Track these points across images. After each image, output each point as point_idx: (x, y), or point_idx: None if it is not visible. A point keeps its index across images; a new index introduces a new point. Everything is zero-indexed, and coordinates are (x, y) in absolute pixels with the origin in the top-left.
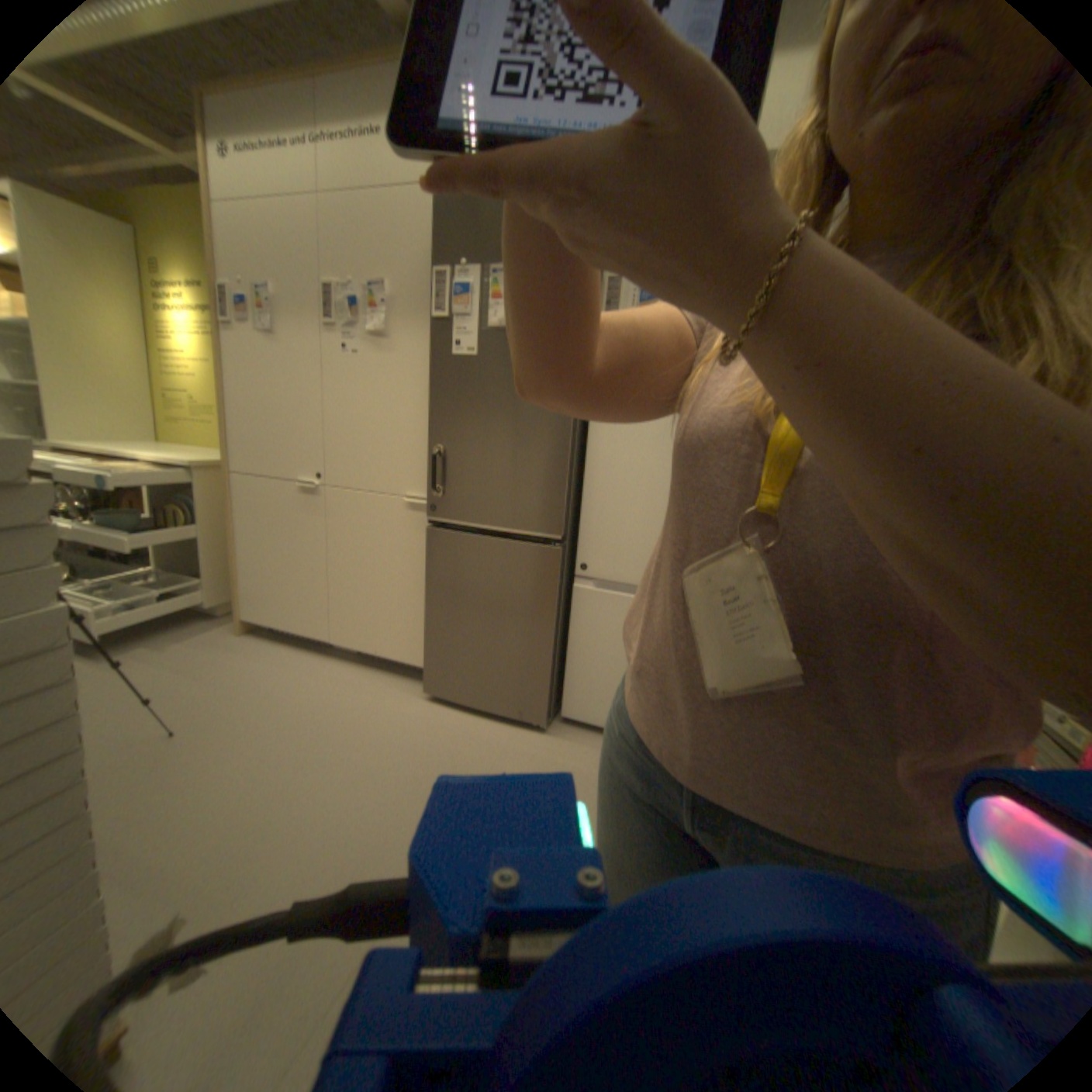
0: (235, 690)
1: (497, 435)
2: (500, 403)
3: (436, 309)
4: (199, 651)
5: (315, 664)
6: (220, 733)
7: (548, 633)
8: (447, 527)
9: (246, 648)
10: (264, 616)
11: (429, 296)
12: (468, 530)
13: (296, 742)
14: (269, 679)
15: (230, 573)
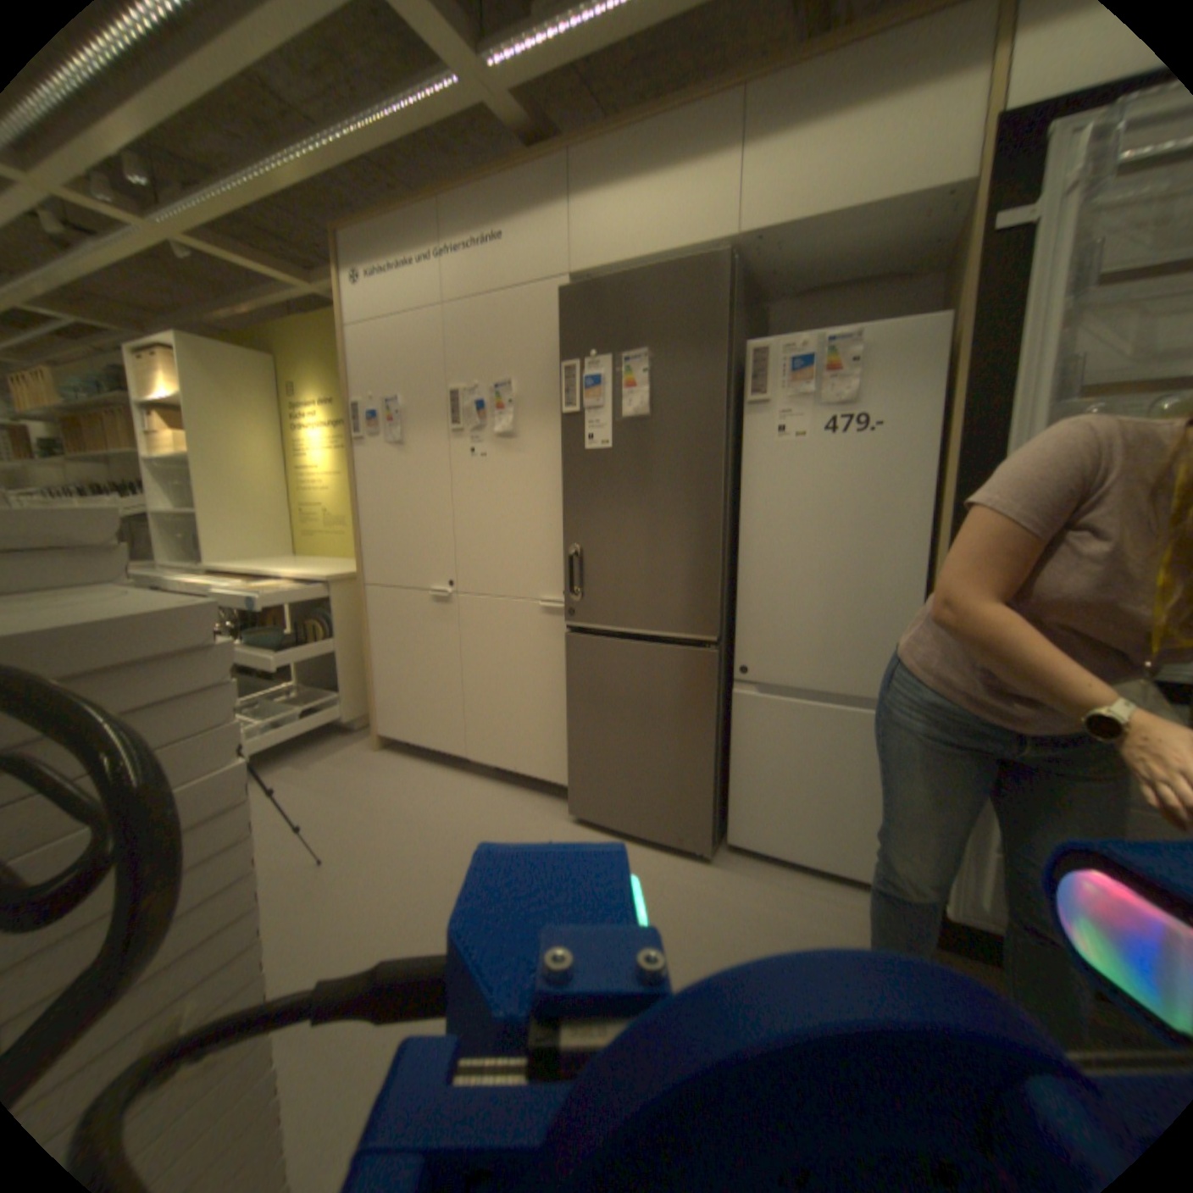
0: (377, 811)
1: (638, 530)
2: (640, 495)
3: (565, 403)
4: (340, 768)
5: (453, 781)
6: (366, 860)
7: (708, 748)
8: (587, 631)
9: (384, 764)
10: (400, 729)
11: (557, 390)
12: (610, 633)
13: (441, 872)
14: (409, 798)
15: (367, 685)
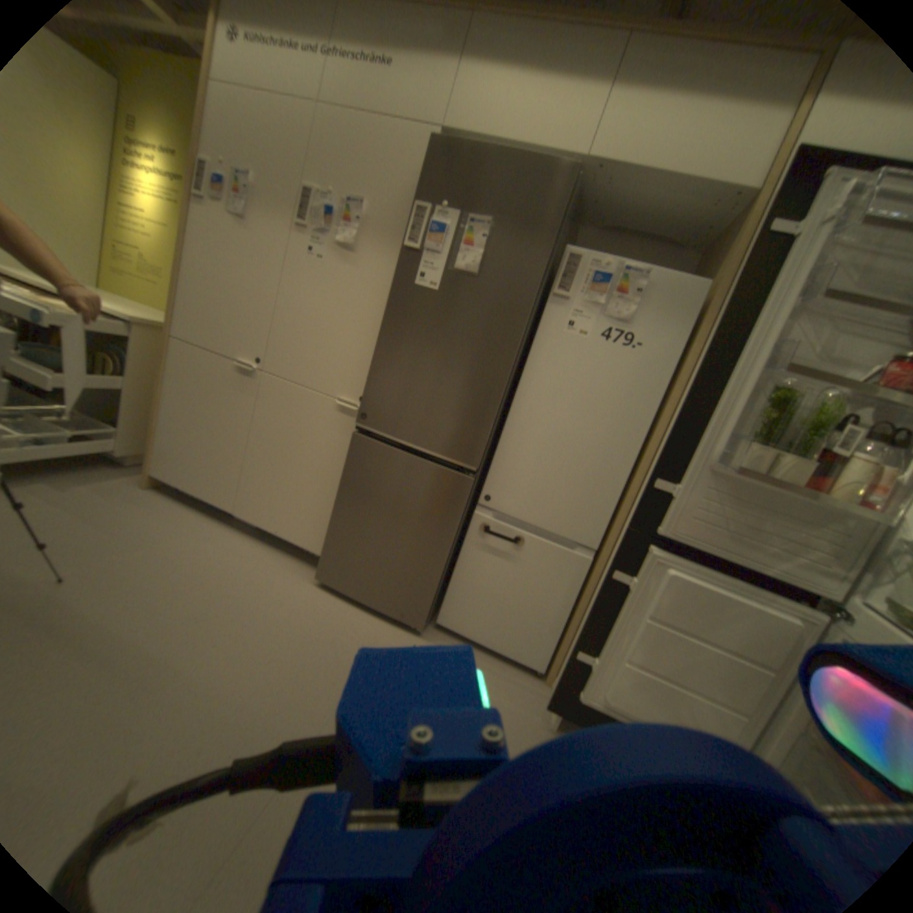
0: (131, 545)
1: (439, 367)
2: (449, 339)
3: (406, 240)
4: (100, 498)
5: (214, 532)
6: (110, 587)
7: (444, 551)
8: (371, 437)
9: (148, 504)
10: (172, 477)
11: (402, 226)
12: (390, 444)
13: (186, 610)
14: (167, 539)
15: (147, 430)
